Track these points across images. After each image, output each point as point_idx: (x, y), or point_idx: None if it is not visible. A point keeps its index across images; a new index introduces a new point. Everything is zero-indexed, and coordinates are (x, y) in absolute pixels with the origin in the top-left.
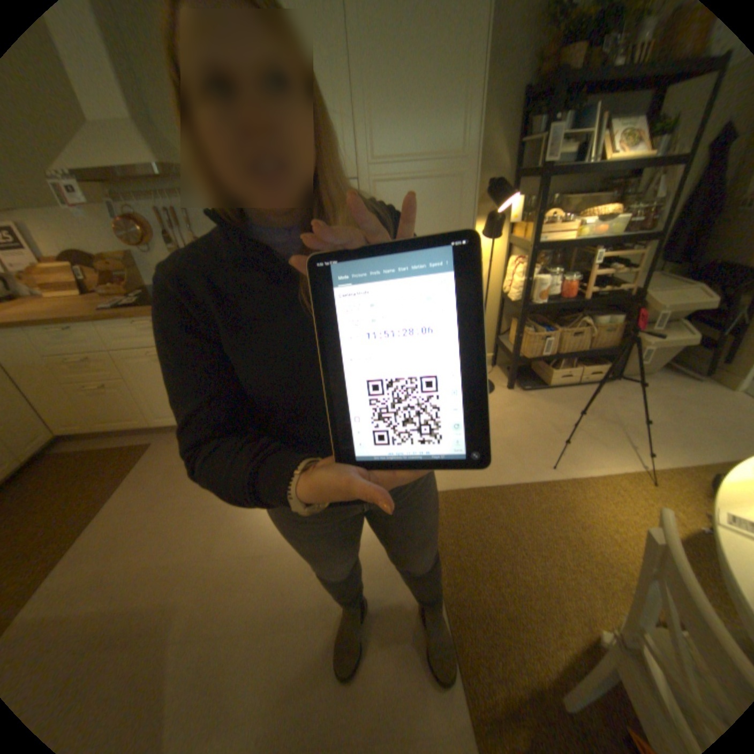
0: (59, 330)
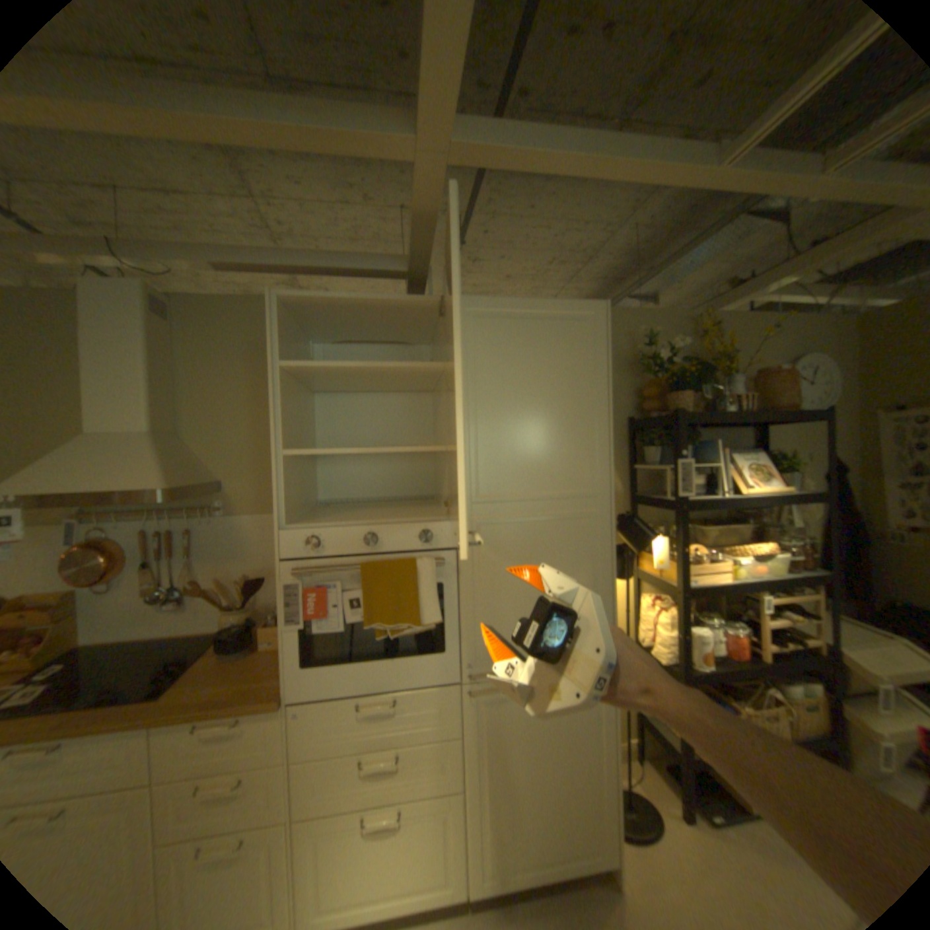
0: None
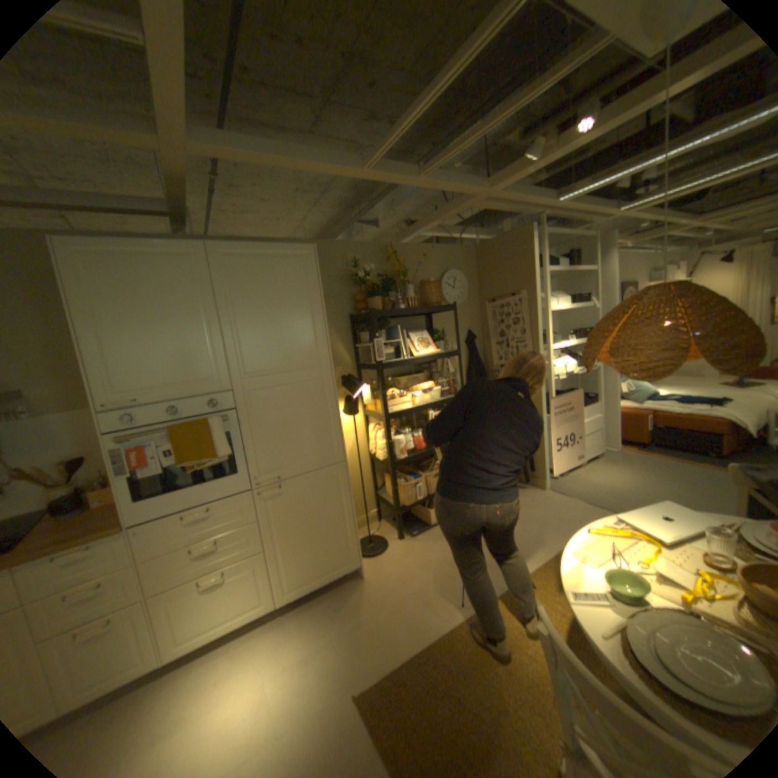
0: None
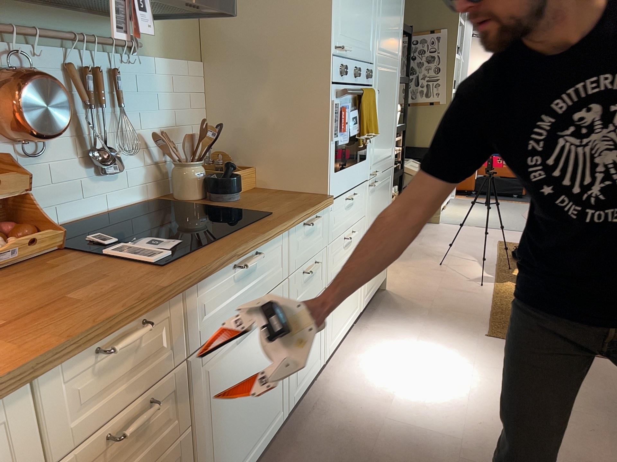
0: (142, 331)
